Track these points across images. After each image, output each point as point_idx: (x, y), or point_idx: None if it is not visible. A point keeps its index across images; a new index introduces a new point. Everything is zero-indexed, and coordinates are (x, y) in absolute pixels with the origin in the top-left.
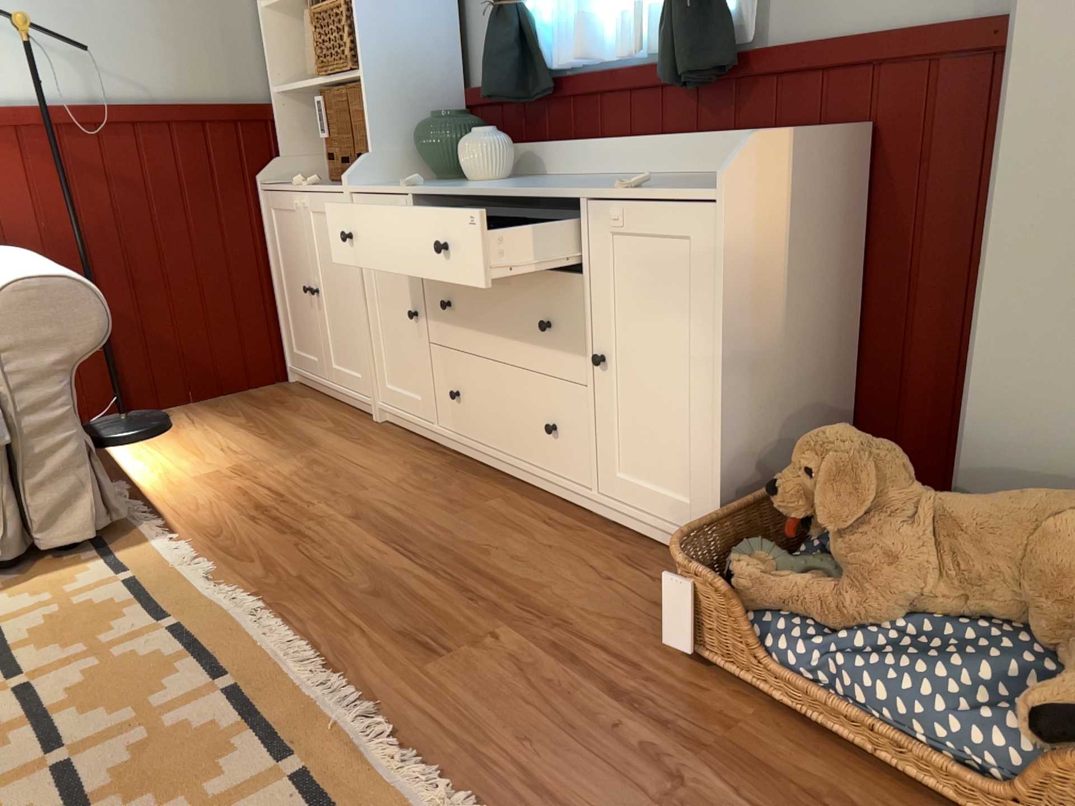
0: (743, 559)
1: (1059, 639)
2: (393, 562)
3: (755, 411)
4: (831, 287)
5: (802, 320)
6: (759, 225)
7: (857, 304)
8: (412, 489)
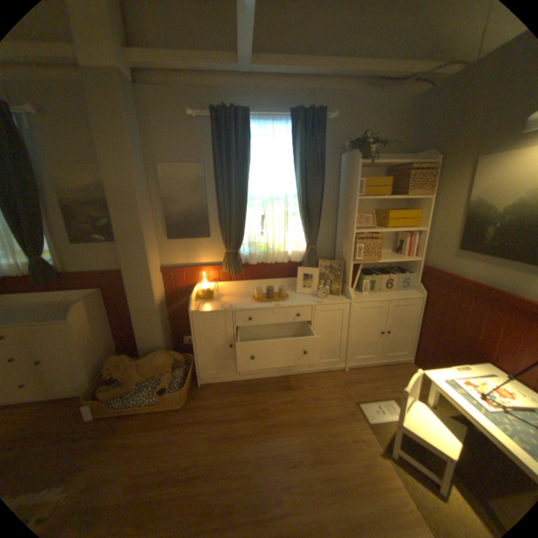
0: (99, 394)
1: (159, 377)
2: None
3: (90, 358)
4: (101, 323)
5: (96, 334)
6: (80, 322)
7: (108, 323)
8: None
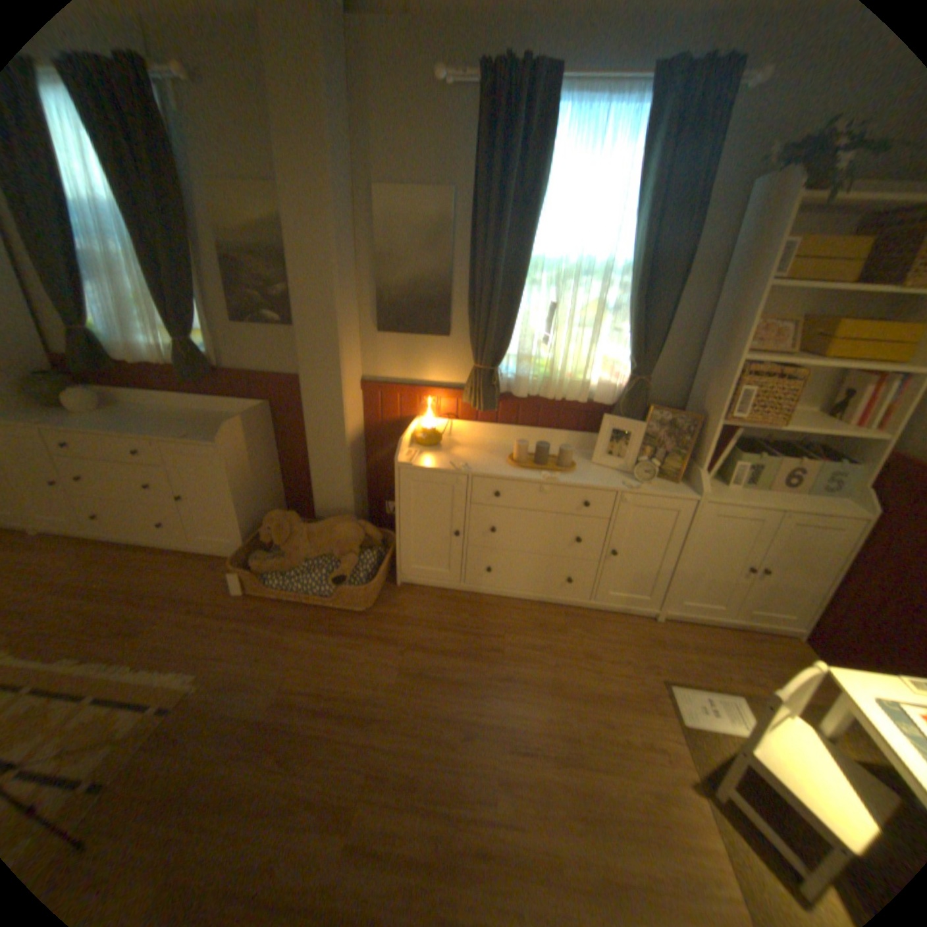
0: (253, 561)
1: (339, 557)
2: (91, 607)
3: (247, 507)
4: (267, 457)
5: (258, 471)
6: (235, 449)
7: (277, 458)
8: (82, 568)
